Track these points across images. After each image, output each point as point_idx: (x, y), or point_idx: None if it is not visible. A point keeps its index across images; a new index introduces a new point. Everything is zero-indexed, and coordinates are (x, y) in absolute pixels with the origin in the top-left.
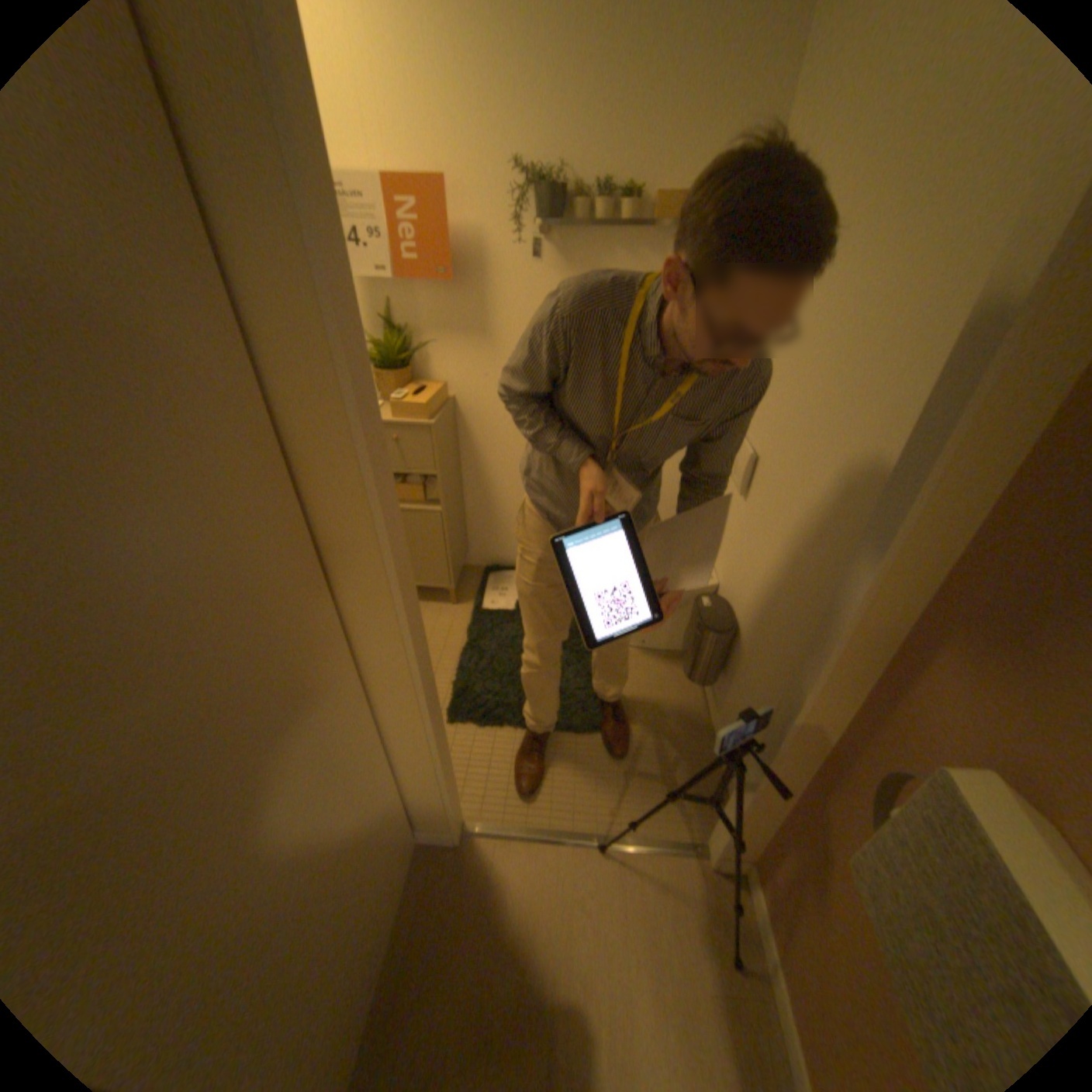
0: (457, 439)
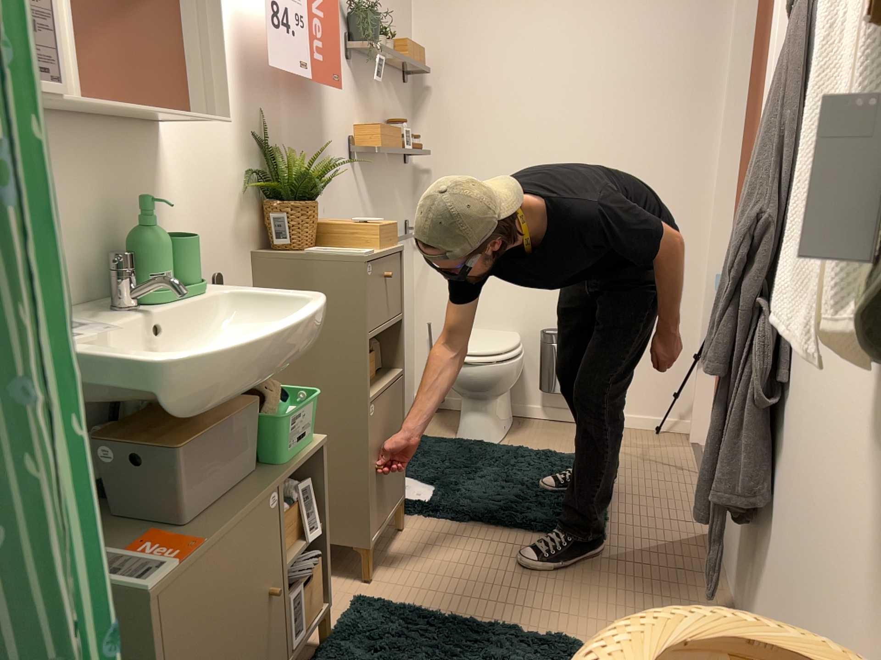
0: None
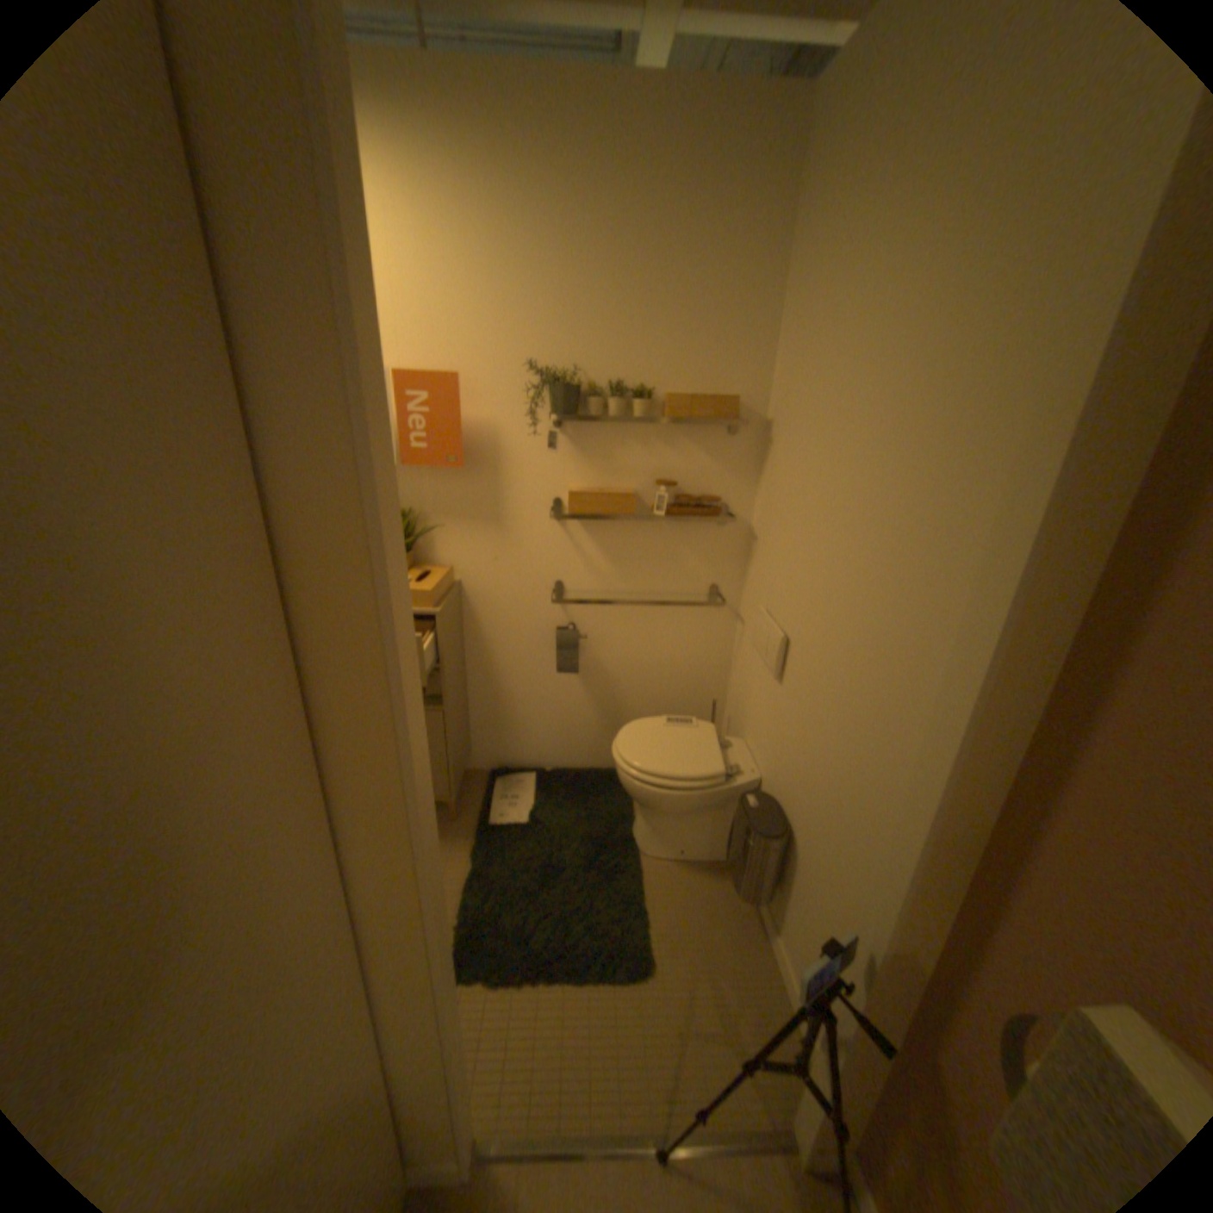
0: (462, 626)
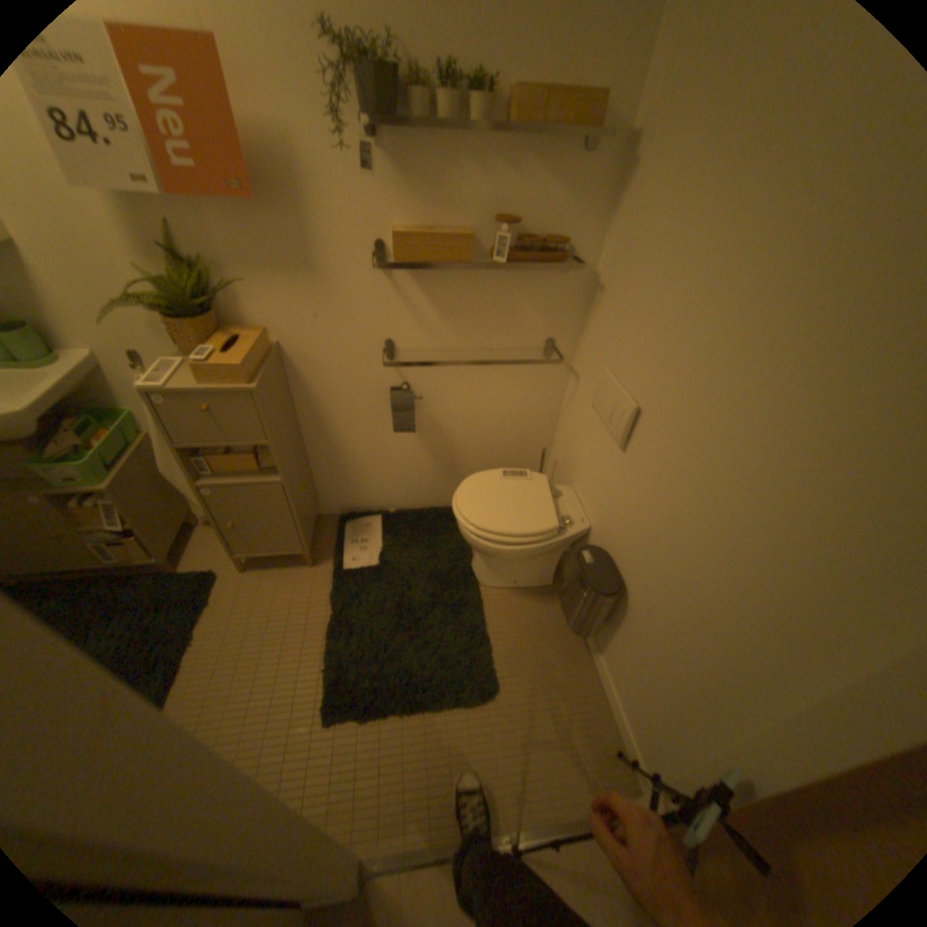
0: (289, 389)
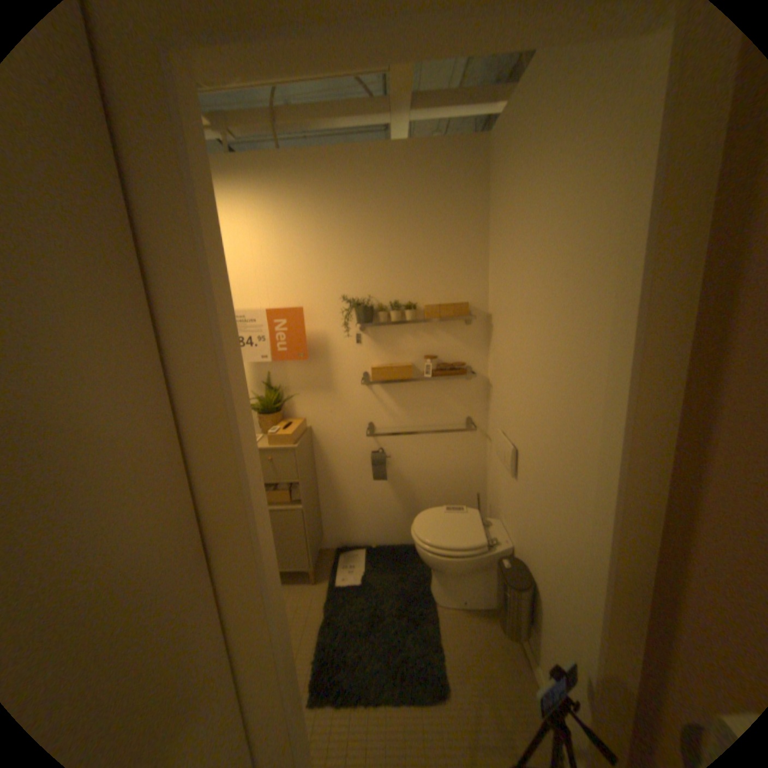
0: (313, 454)
